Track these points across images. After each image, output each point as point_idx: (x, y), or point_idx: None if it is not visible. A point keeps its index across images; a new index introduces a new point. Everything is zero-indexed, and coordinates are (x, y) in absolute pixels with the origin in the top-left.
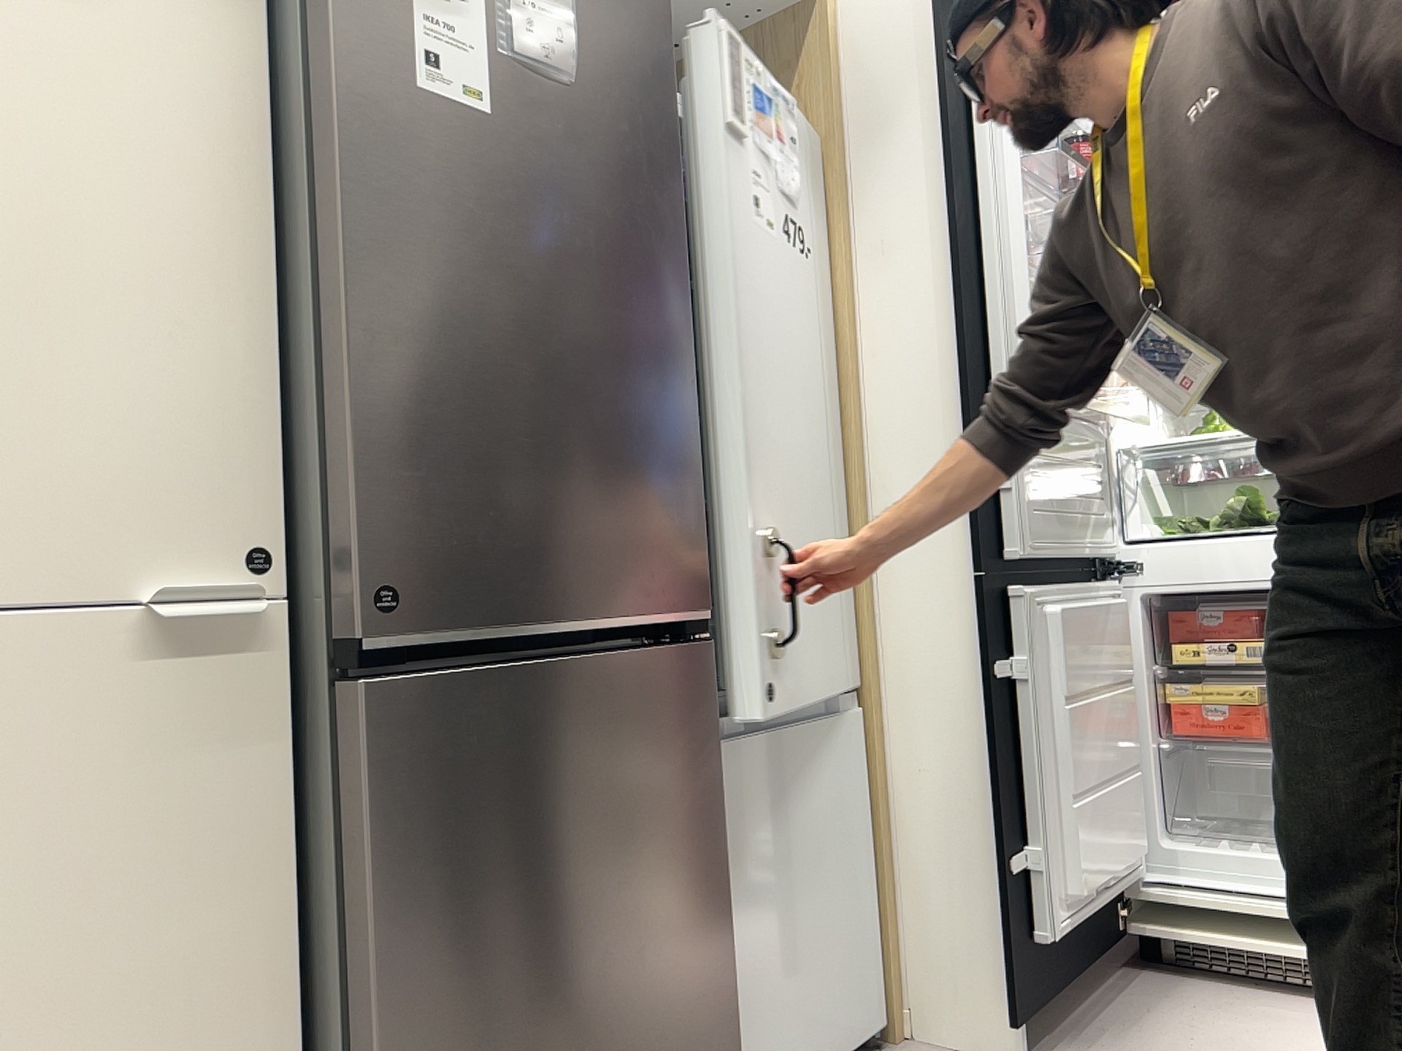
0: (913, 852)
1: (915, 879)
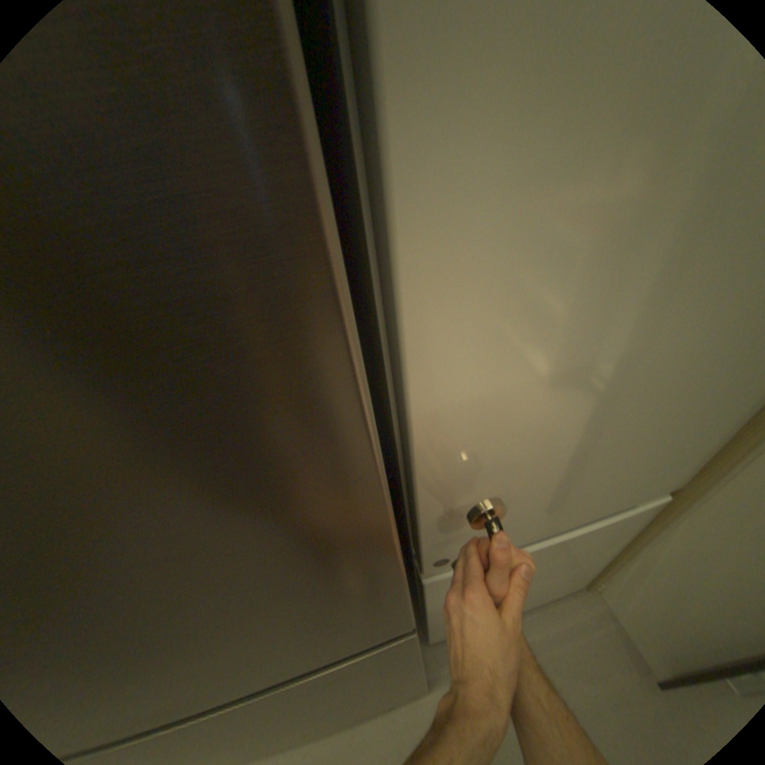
0: (655, 566)
1: (646, 573)
